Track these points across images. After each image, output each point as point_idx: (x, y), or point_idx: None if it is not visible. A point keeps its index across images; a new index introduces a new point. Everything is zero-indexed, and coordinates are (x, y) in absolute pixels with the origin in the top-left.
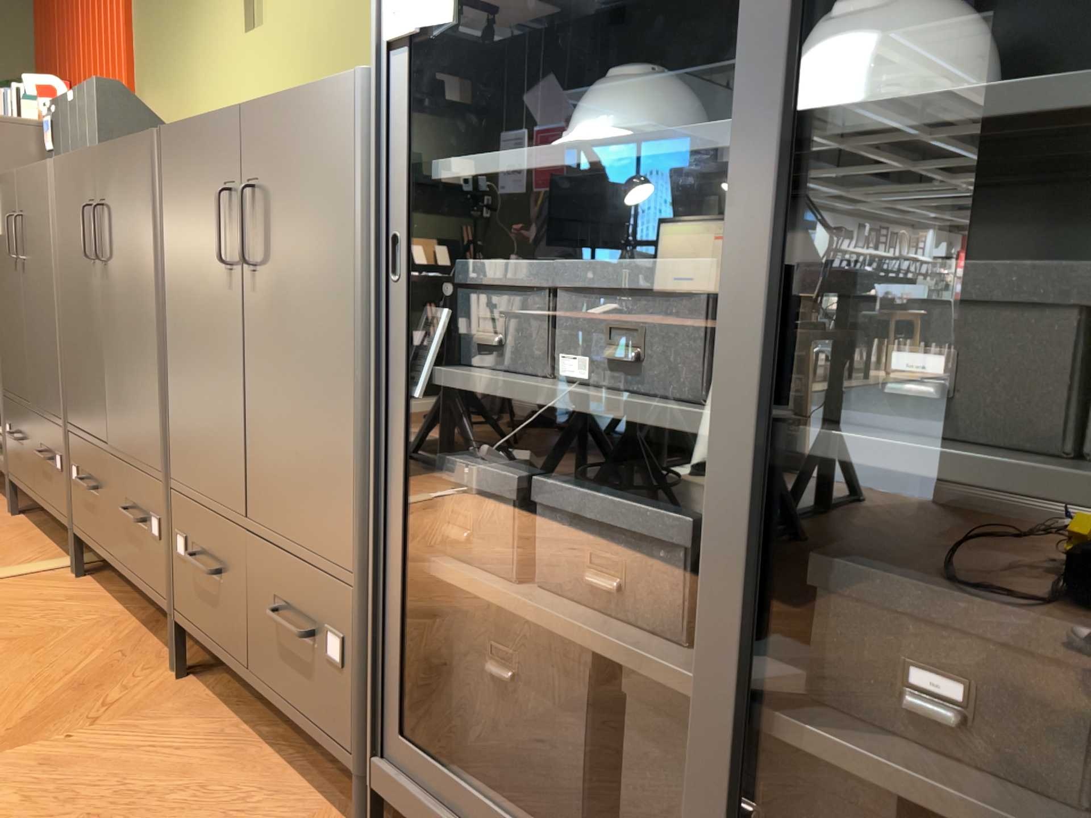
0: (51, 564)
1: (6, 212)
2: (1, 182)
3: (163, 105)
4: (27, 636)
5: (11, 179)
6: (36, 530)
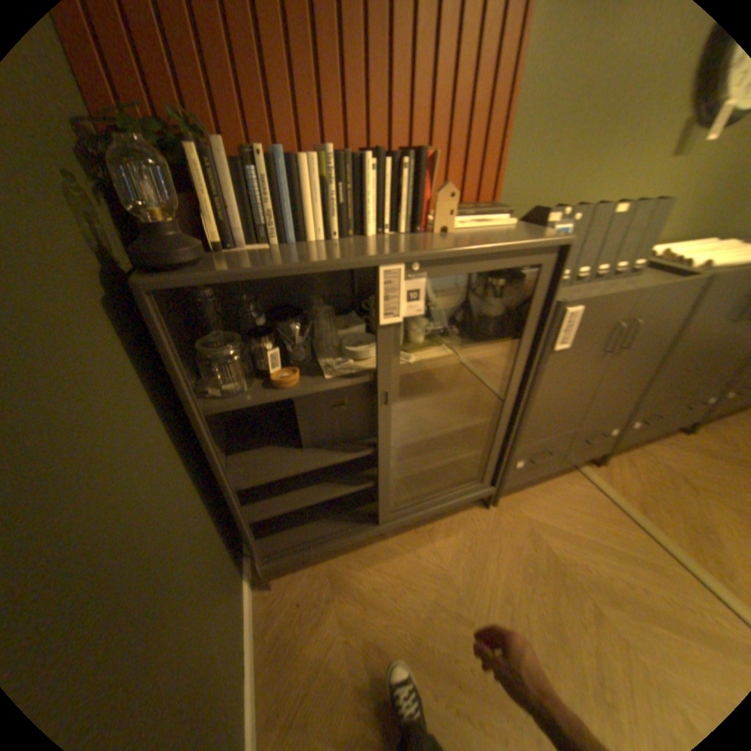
0: (595, 474)
1: (600, 323)
2: (599, 300)
3: (549, 189)
4: (678, 475)
5: (630, 295)
6: (525, 491)
